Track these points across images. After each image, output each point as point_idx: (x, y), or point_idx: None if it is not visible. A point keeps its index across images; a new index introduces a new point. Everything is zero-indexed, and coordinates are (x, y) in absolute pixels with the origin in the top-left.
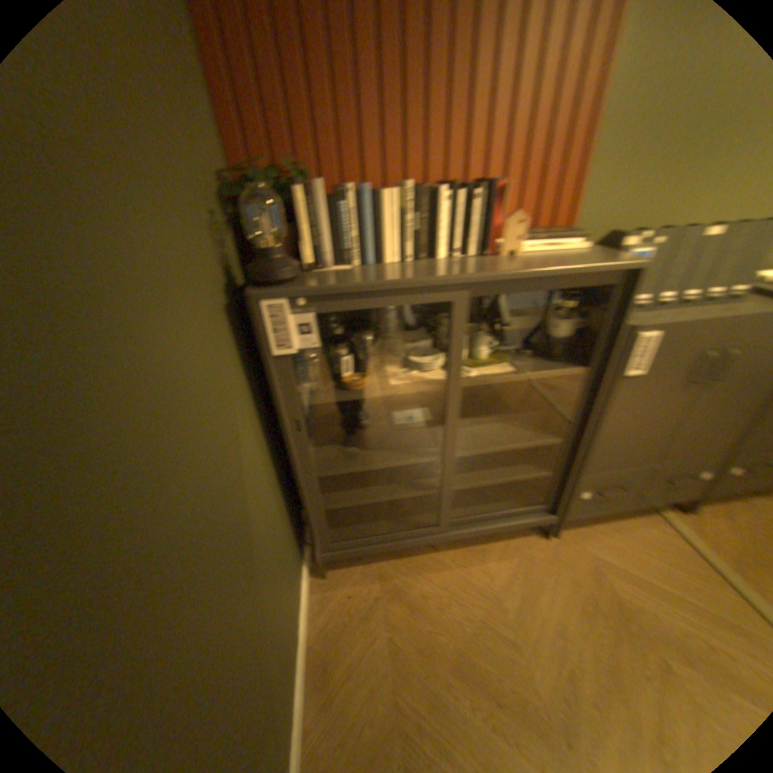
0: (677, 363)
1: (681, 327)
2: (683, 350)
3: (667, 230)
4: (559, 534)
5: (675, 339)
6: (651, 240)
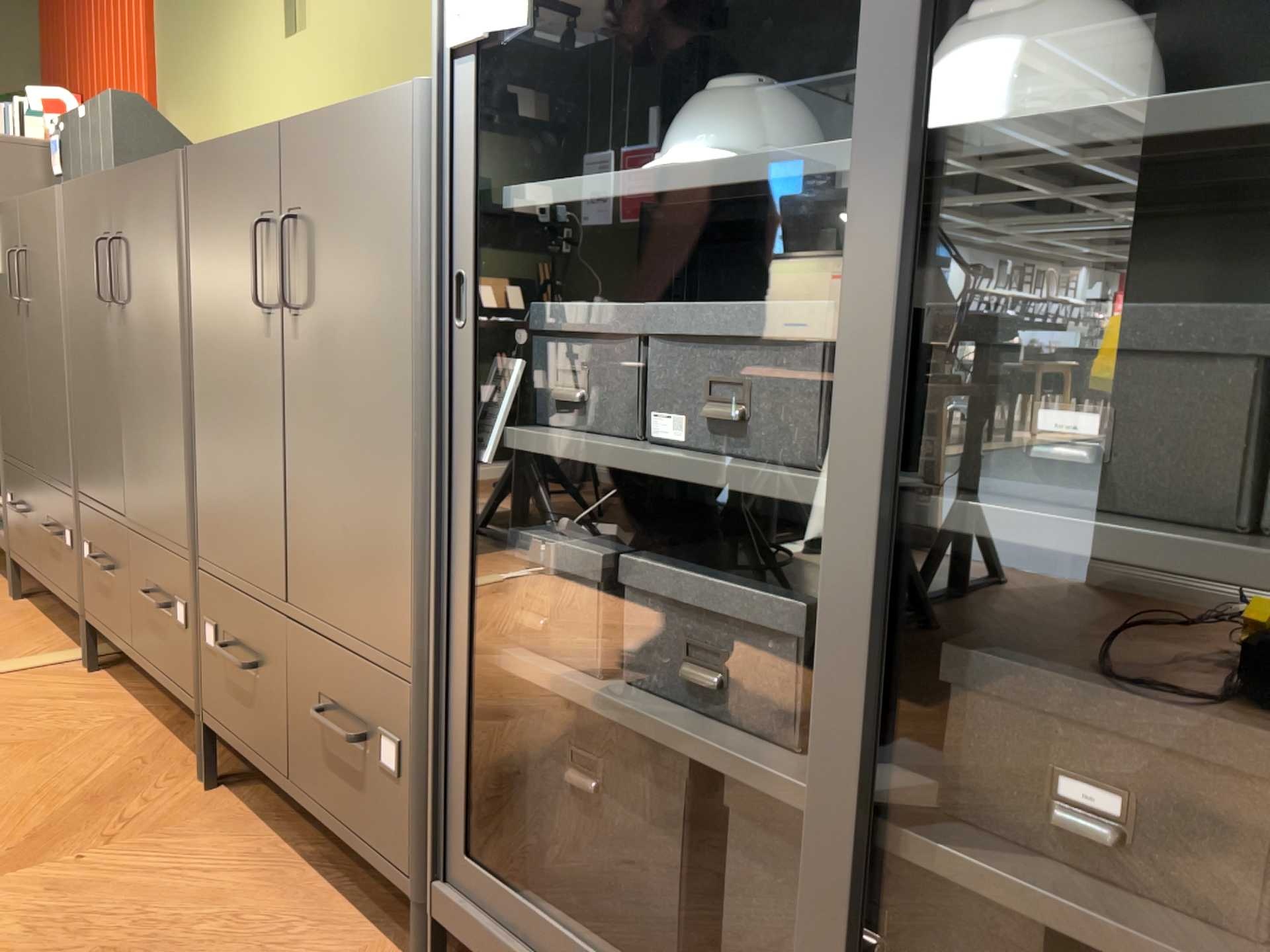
0: (8, 265)
1: (0, 212)
2: (7, 246)
3: (64, 118)
4: (24, 600)
5: (1, 229)
6: (60, 131)
